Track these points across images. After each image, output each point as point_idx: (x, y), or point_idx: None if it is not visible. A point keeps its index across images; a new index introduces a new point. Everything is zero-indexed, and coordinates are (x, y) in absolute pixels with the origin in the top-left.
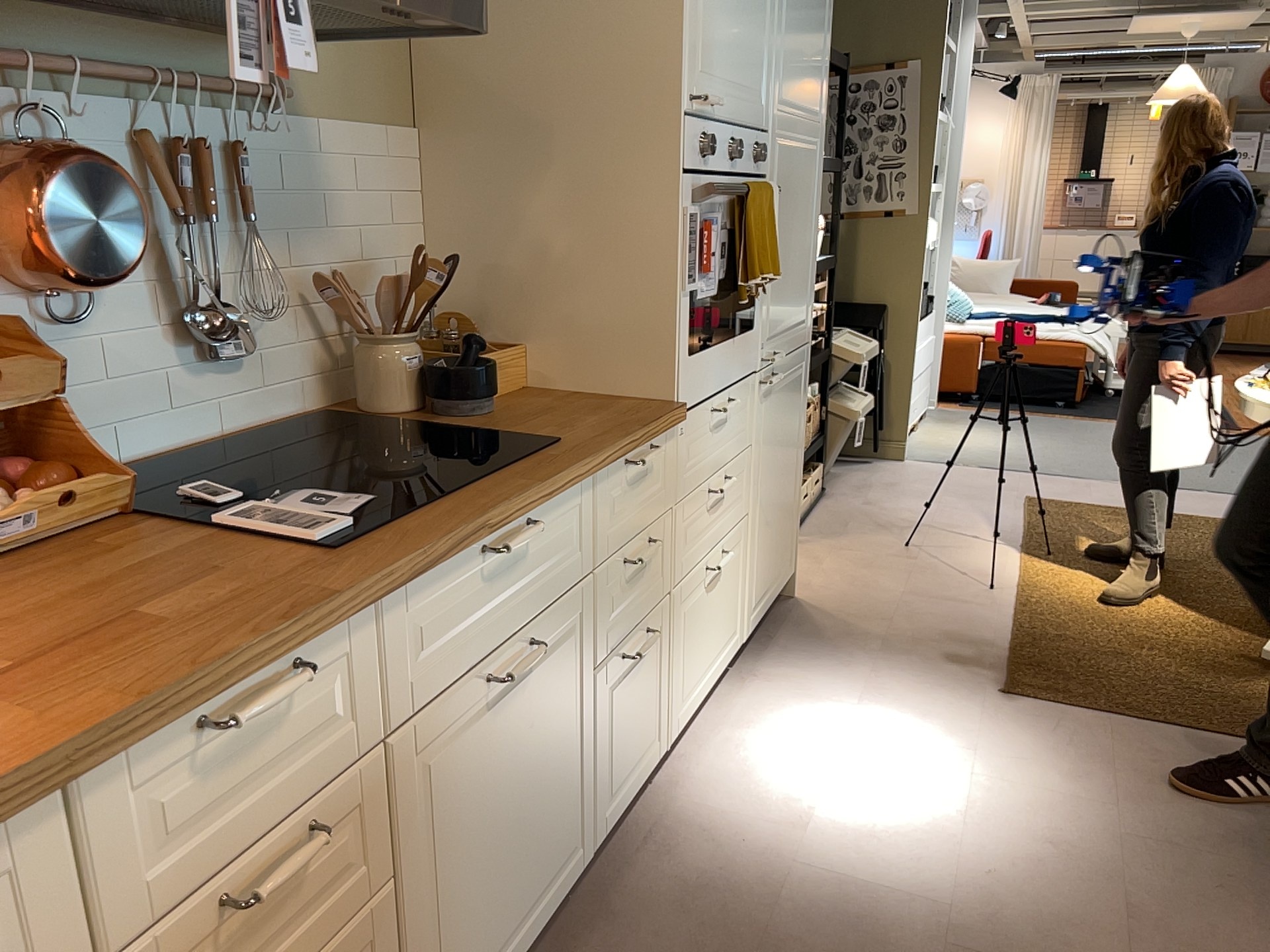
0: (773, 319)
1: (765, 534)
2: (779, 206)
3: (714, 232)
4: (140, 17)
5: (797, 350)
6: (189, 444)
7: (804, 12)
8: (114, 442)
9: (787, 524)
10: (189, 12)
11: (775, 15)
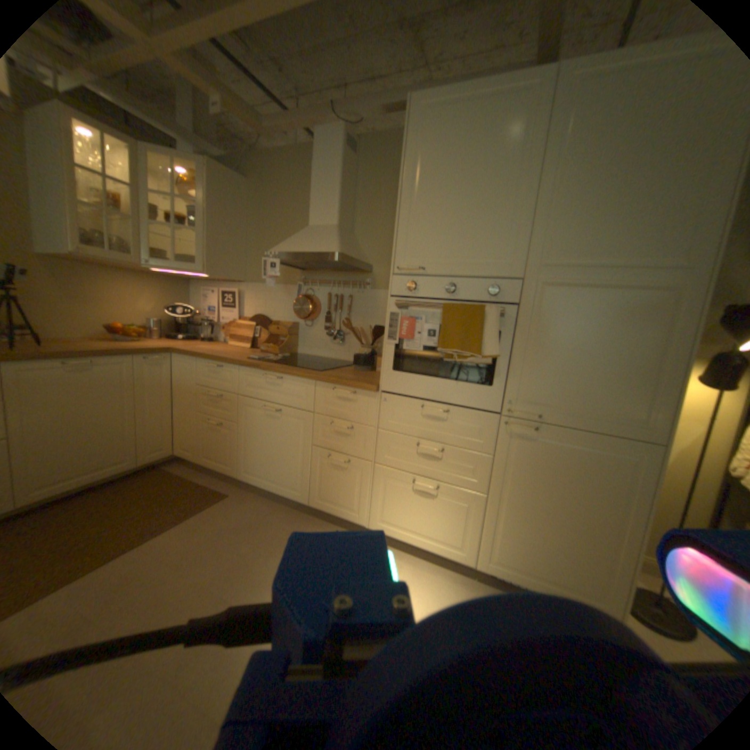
0: (534, 391)
1: (522, 531)
2: (546, 321)
3: (417, 322)
4: (333, 270)
5: (624, 439)
6: (325, 357)
7: (617, 188)
8: (311, 351)
9: (592, 566)
10: (330, 267)
11: (534, 207)
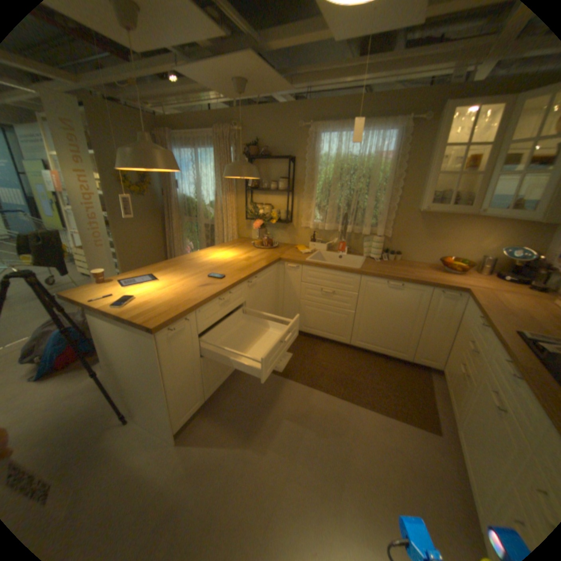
0: None
1: None
2: None
3: None
4: None
5: None
6: None
7: None
8: None
9: None
10: None
11: None
